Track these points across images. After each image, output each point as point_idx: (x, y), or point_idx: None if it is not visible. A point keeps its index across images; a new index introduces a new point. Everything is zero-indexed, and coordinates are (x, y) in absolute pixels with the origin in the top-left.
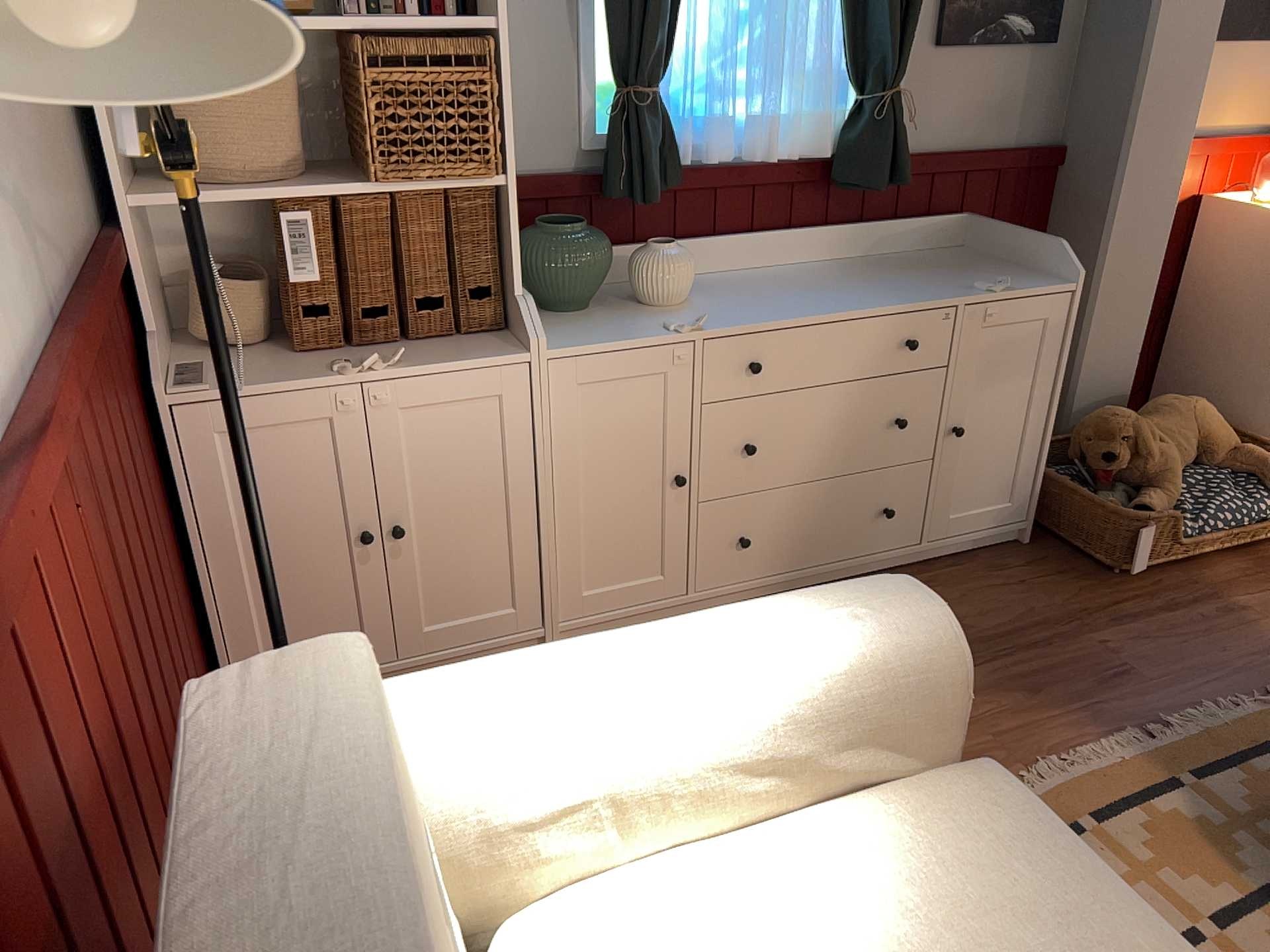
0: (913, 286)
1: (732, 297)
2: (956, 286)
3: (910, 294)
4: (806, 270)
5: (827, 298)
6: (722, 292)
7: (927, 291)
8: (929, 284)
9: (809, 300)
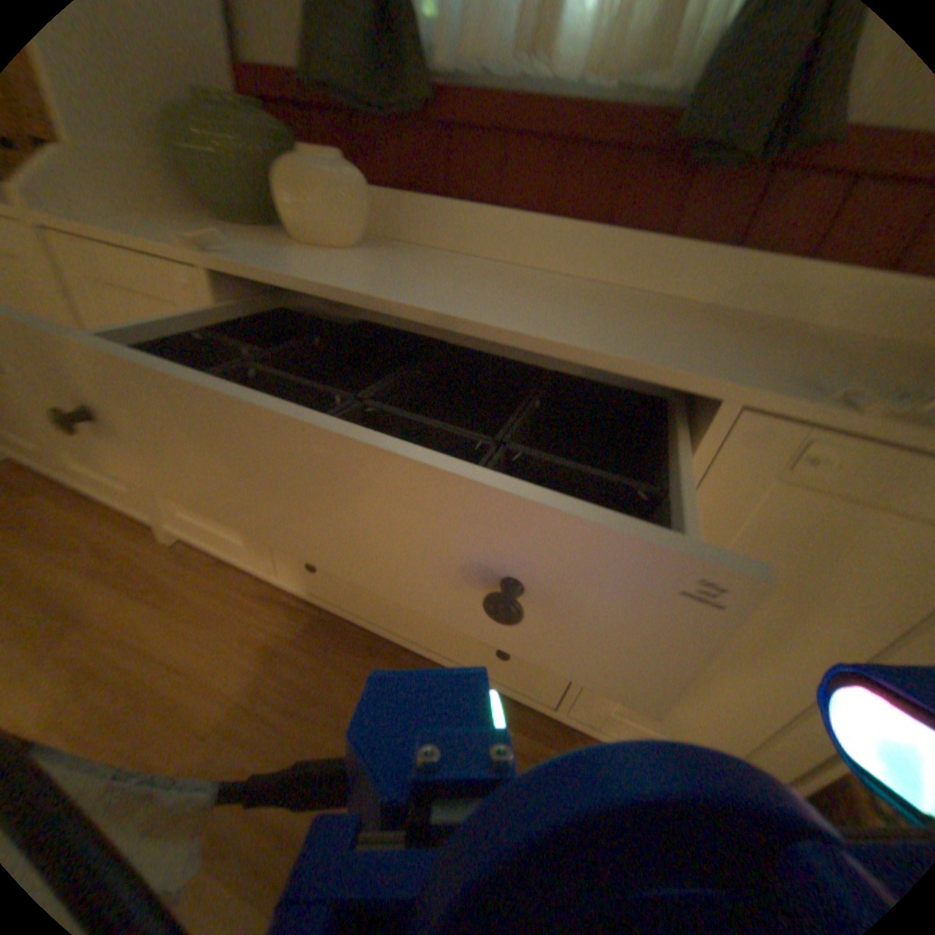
0: (692, 339)
1: (399, 262)
2: (786, 370)
3: (651, 341)
4: (589, 285)
5: (498, 298)
6: (412, 259)
7: (697, 351)
8: (735, 349)
9: (464, 290)
